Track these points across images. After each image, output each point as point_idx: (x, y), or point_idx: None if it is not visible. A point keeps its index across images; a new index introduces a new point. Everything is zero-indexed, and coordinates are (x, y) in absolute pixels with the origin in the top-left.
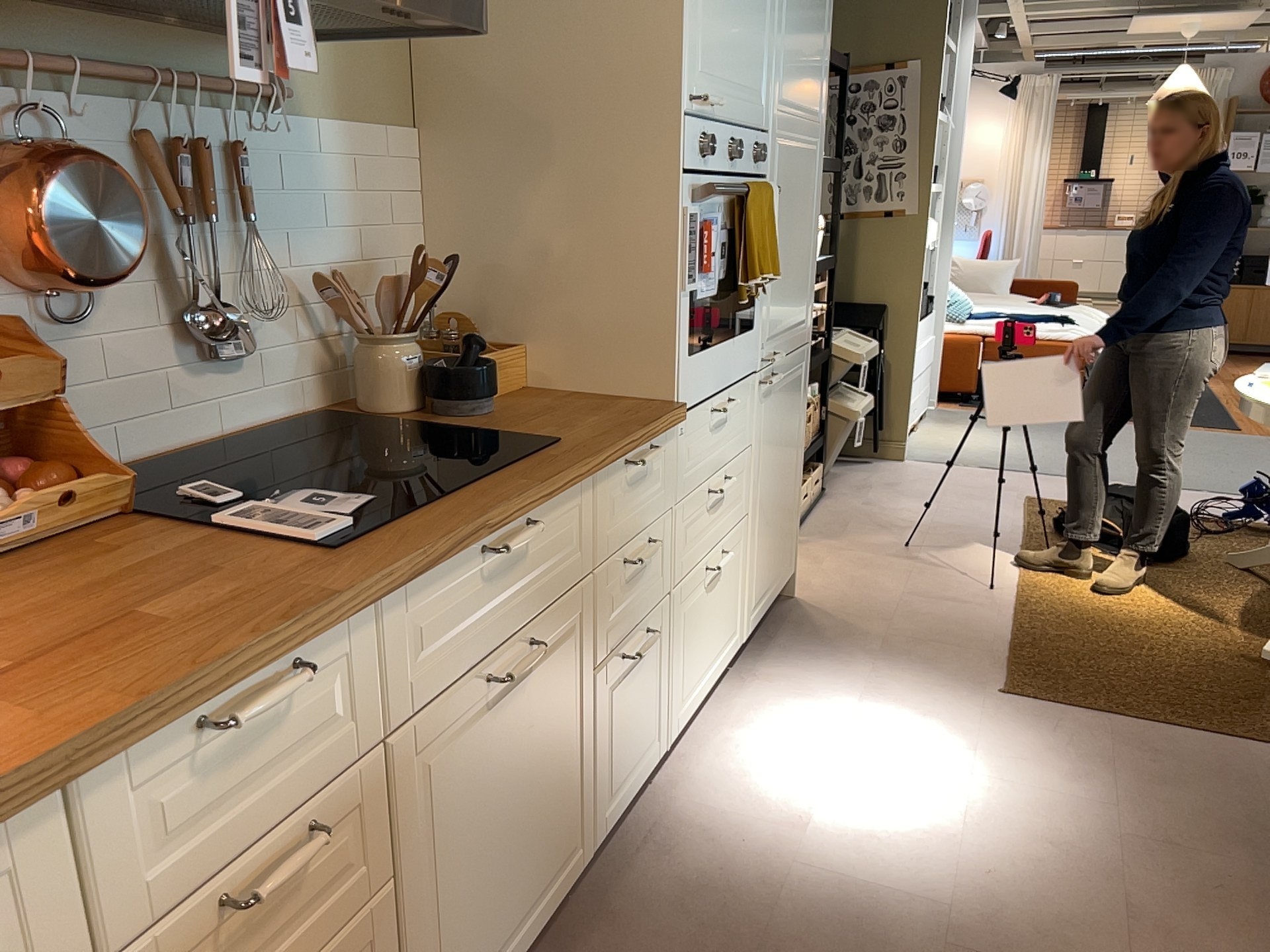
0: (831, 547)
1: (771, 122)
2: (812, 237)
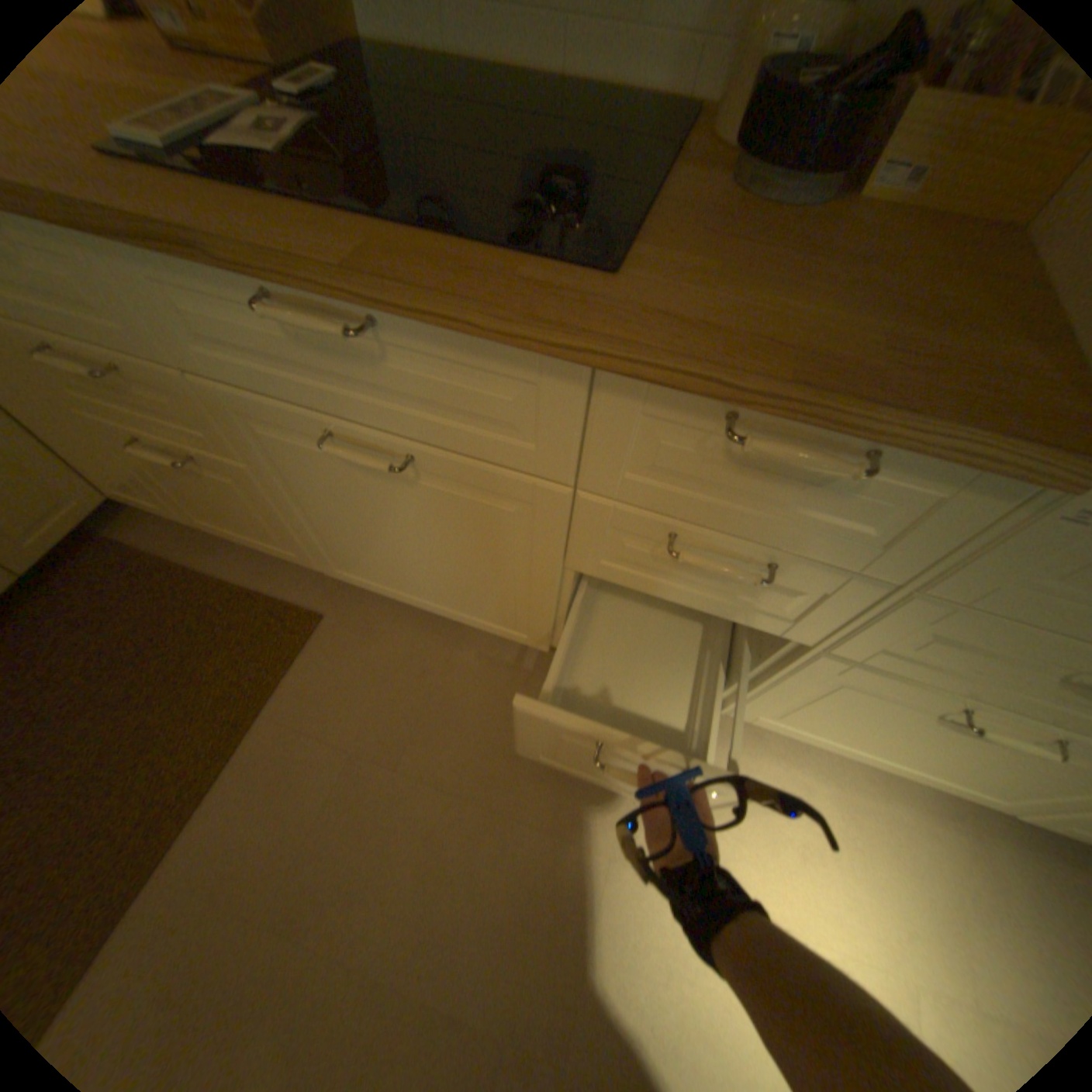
0: None
1: None
2: None
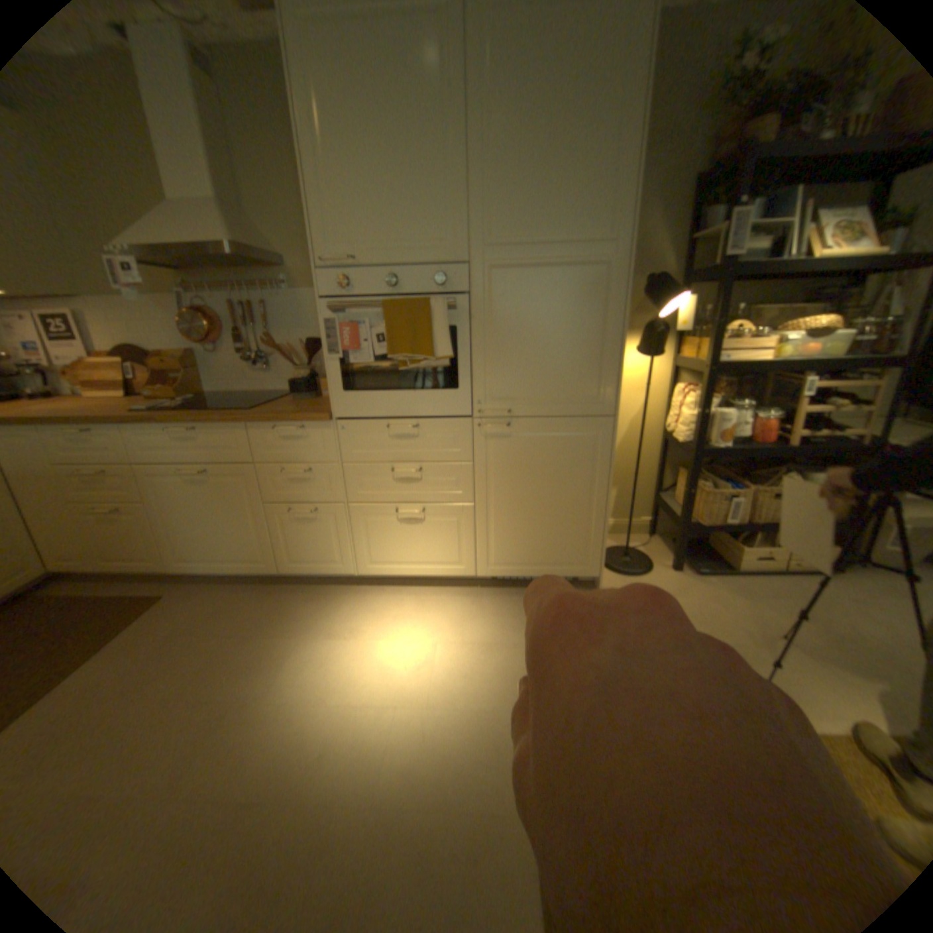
0: (717, 597)
1: (468, 252)
2: (606, 331)
